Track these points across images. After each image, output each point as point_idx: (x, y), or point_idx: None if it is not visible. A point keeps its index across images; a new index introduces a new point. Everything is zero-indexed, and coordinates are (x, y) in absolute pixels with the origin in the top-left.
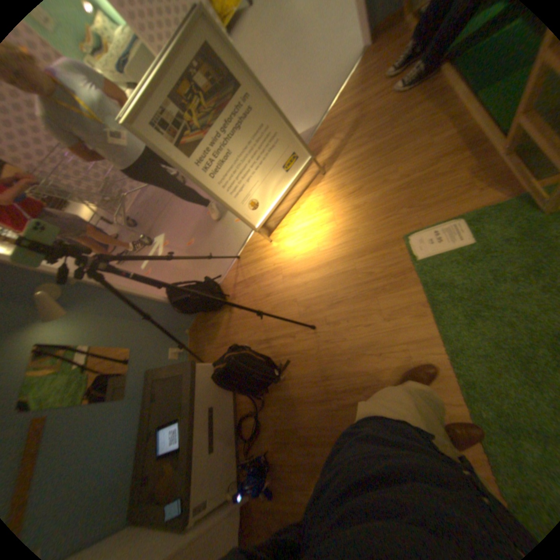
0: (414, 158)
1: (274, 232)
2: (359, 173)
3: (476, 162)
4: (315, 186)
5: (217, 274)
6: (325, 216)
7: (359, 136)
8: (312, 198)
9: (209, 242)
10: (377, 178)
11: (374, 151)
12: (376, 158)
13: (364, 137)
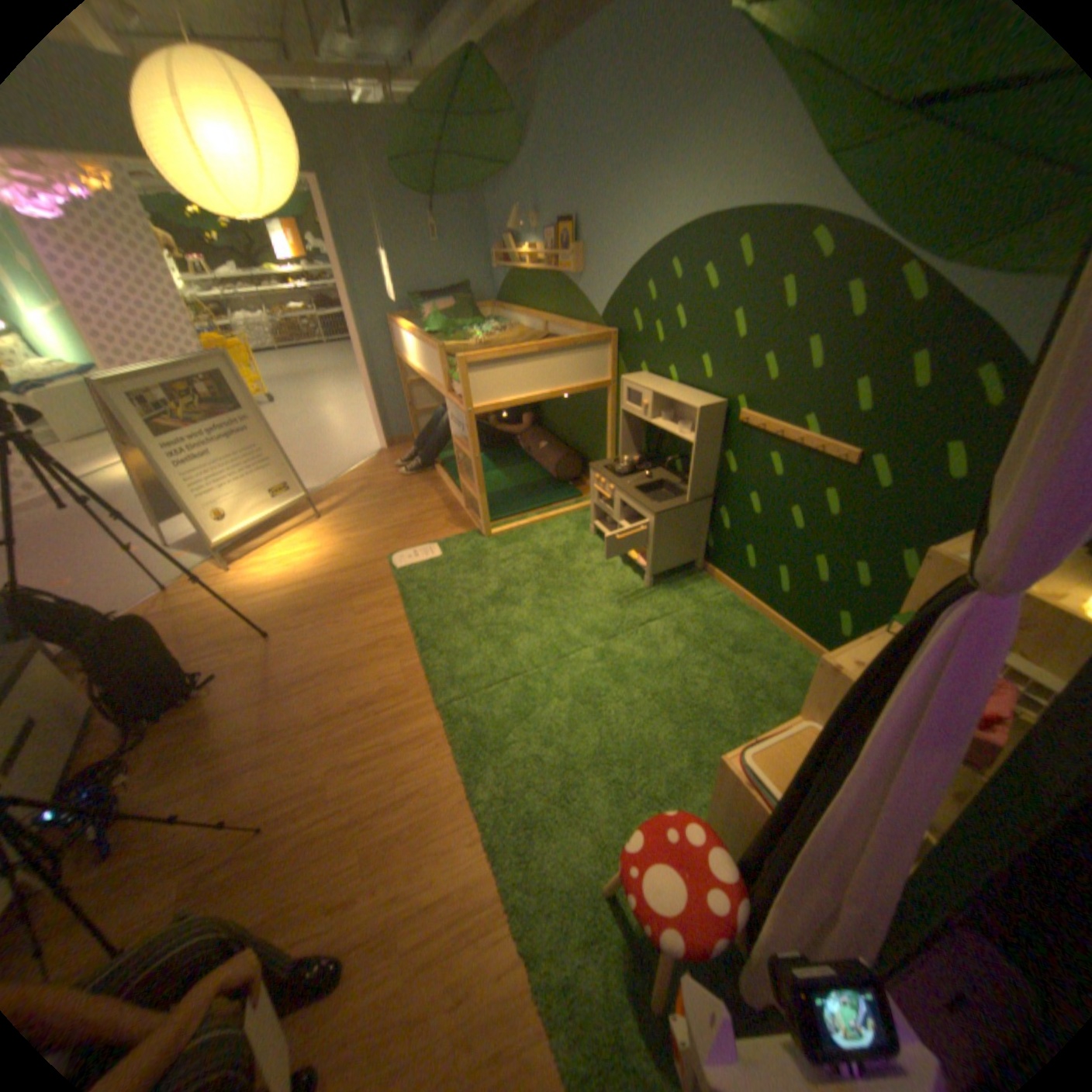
0: (406, 512)
1: (234, 564)
2: (356, 520)
3: (449, 516)
4: (304, 527)
5: (107, 613)
6: (309, 548)
7: (361, 498)
8: (299, 535)
9: (107, 581)
10: (372, 523)
11: (373, 507)
12: (374, 511)
13: (366, 498)
